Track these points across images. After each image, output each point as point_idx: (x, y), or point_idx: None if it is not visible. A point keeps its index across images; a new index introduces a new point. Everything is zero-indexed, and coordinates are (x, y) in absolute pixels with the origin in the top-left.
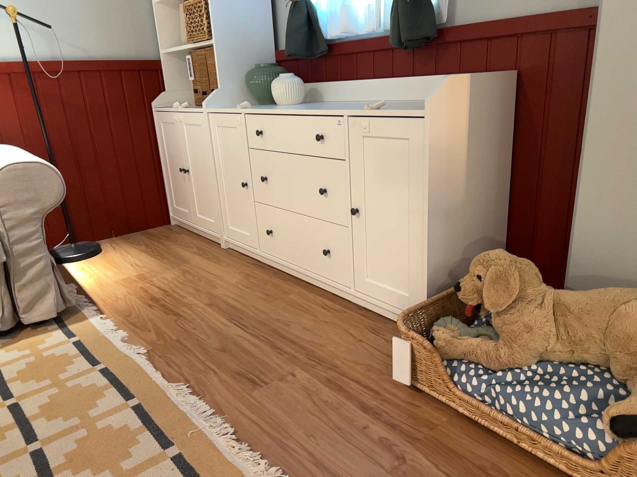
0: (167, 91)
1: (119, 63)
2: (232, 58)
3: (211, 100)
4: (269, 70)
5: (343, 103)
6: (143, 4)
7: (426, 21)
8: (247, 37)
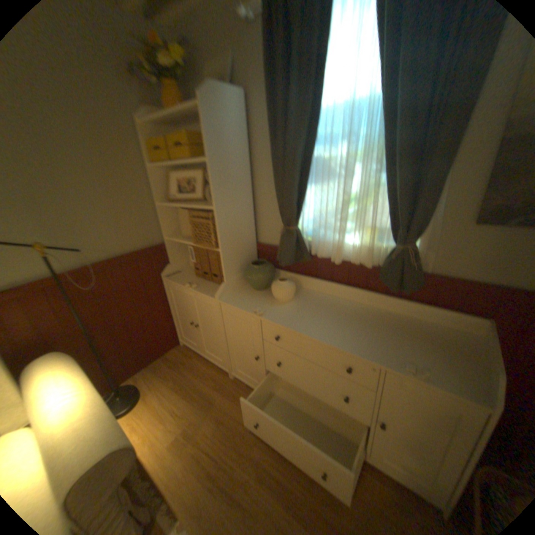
0: (170, 261)
1: (133, 251)
2: (233, 256)
3: (222, 291)
4: (265, 268)
5: (329, 299)
6: (147, 202)
7: (421, 272)
8: (241, 238)
